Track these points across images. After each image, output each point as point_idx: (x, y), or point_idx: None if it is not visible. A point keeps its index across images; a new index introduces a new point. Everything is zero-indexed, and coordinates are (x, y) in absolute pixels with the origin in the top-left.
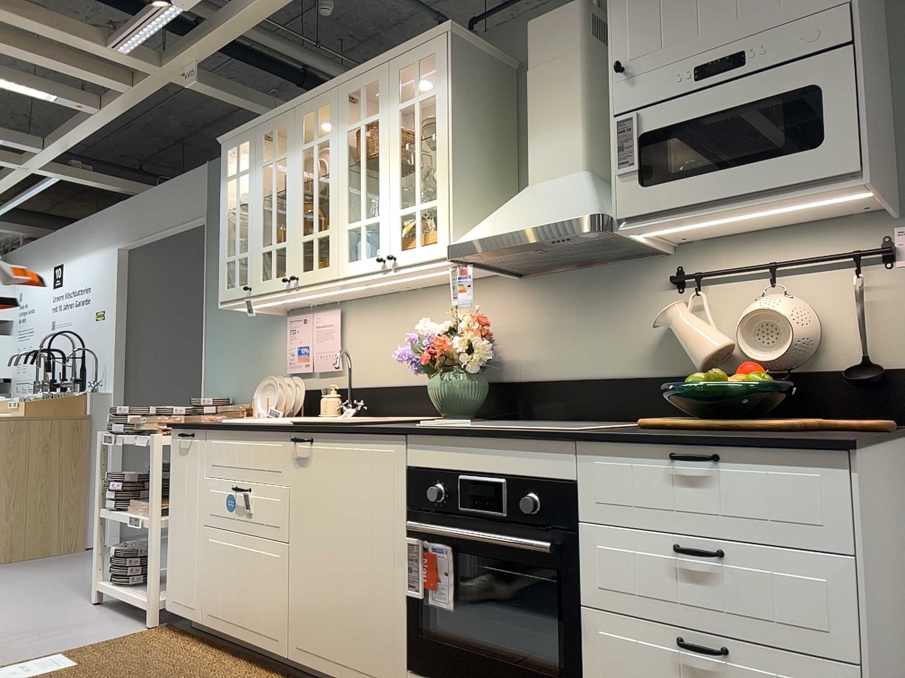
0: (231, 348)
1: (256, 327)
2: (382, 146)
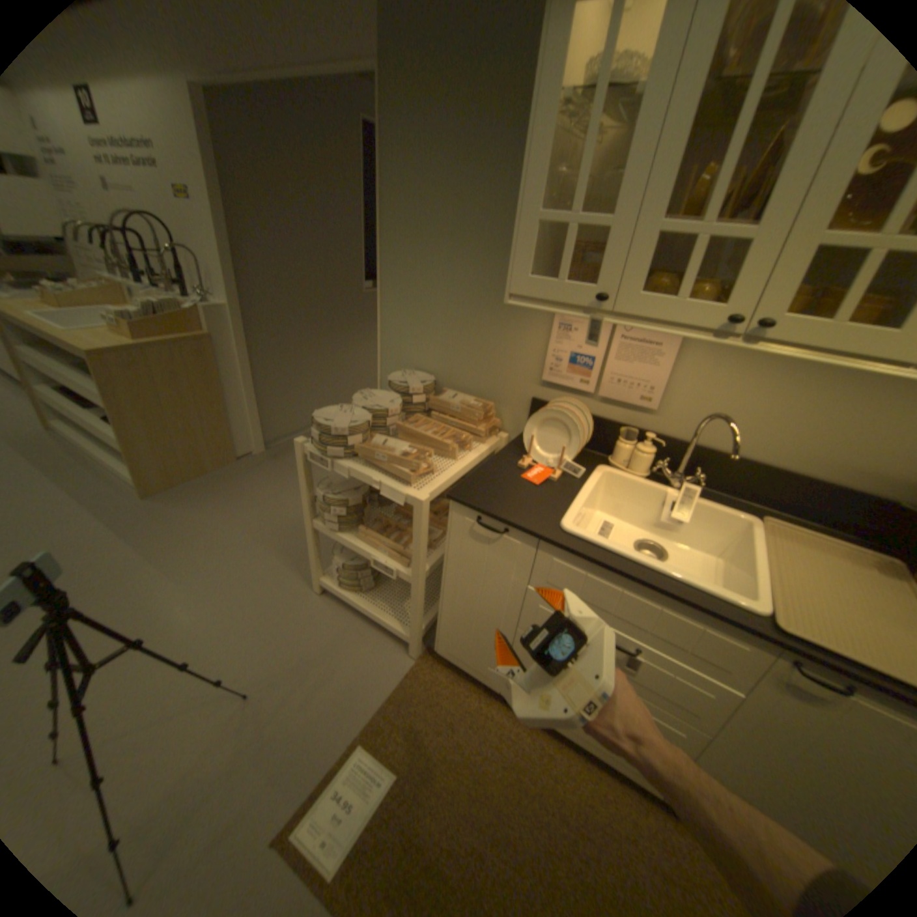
0: (432, 311)
1: (483, 296)
2: None
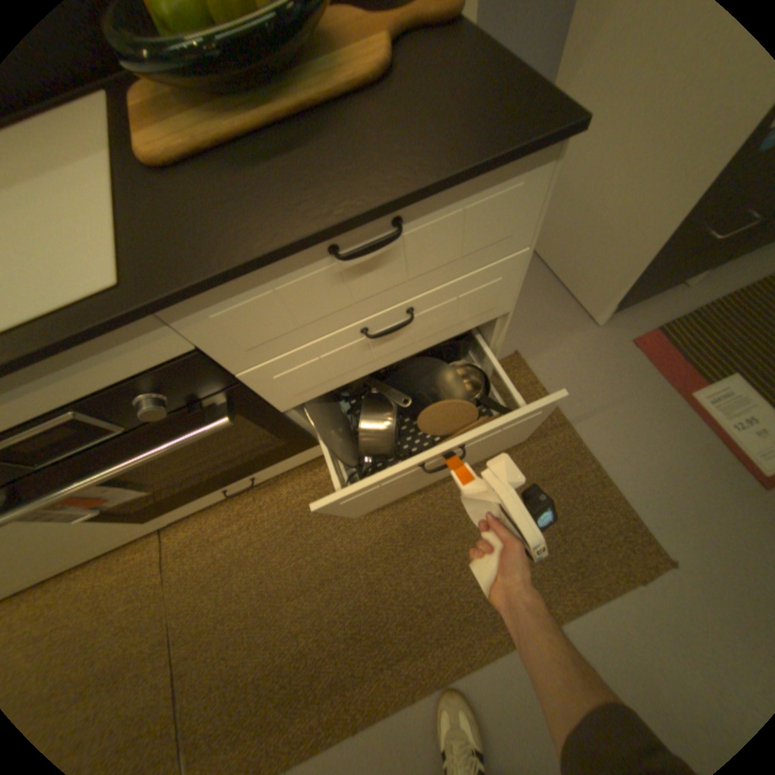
0: None
1: None
2: None
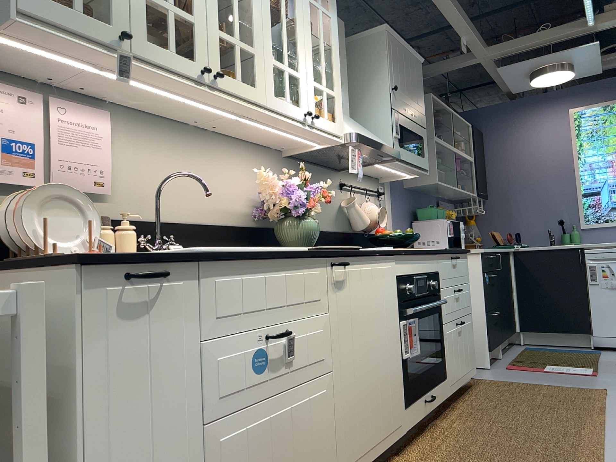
0: None
1: None
2: (299, 17)
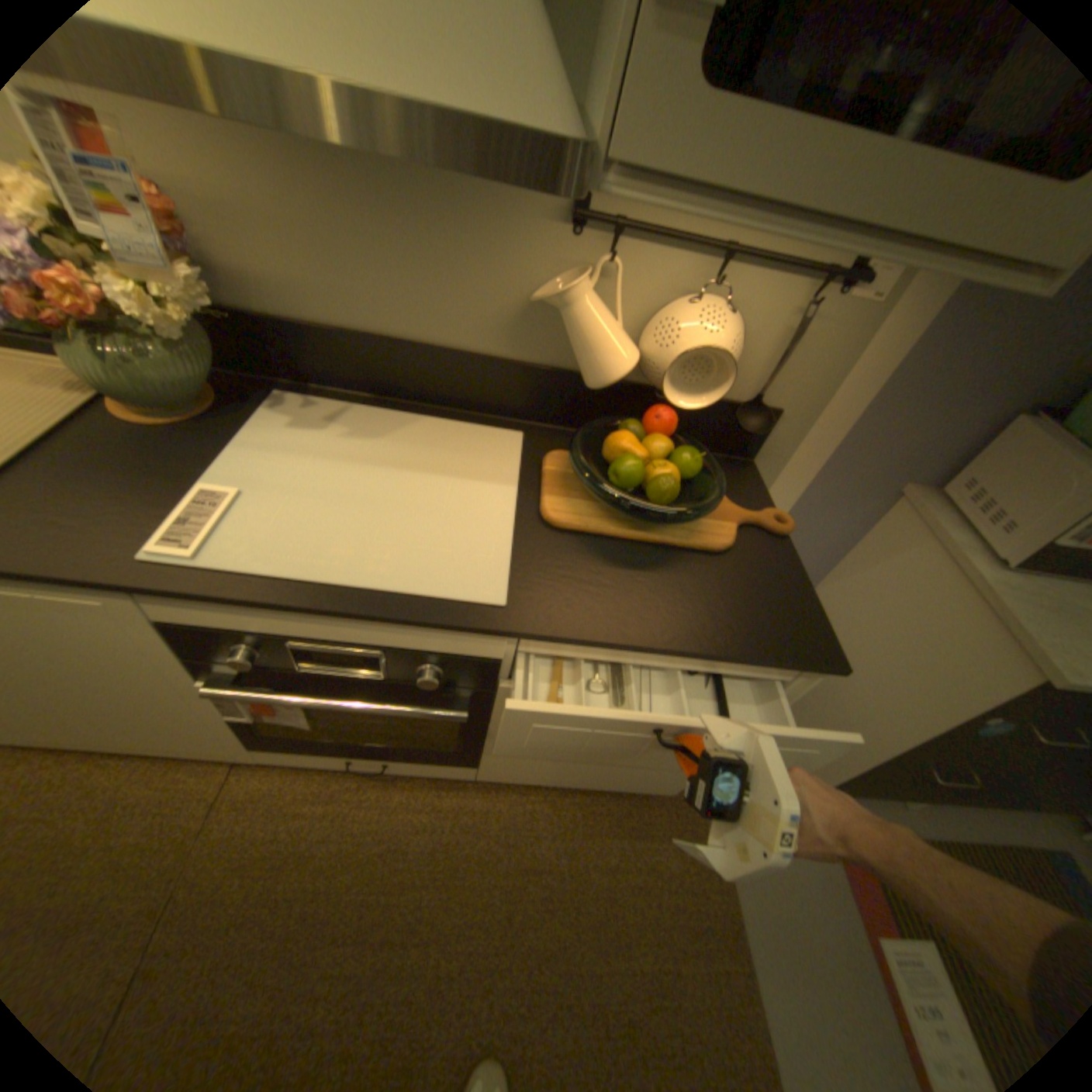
0: None
1: None
2: None
